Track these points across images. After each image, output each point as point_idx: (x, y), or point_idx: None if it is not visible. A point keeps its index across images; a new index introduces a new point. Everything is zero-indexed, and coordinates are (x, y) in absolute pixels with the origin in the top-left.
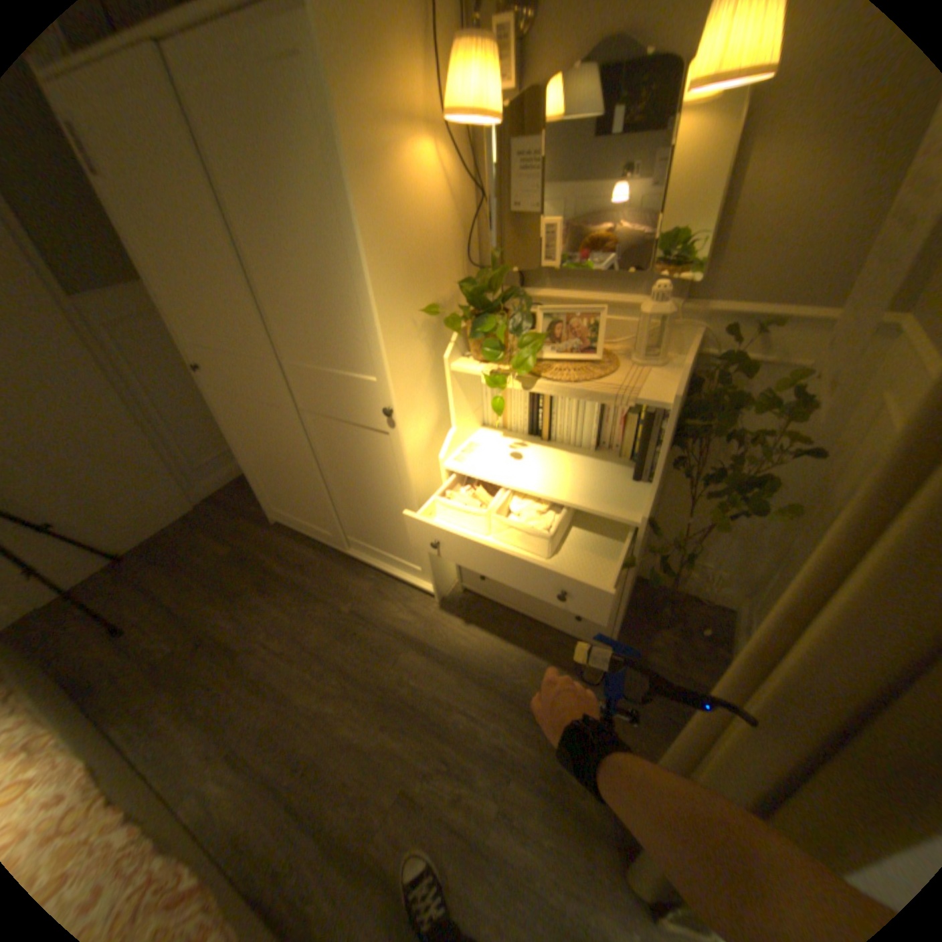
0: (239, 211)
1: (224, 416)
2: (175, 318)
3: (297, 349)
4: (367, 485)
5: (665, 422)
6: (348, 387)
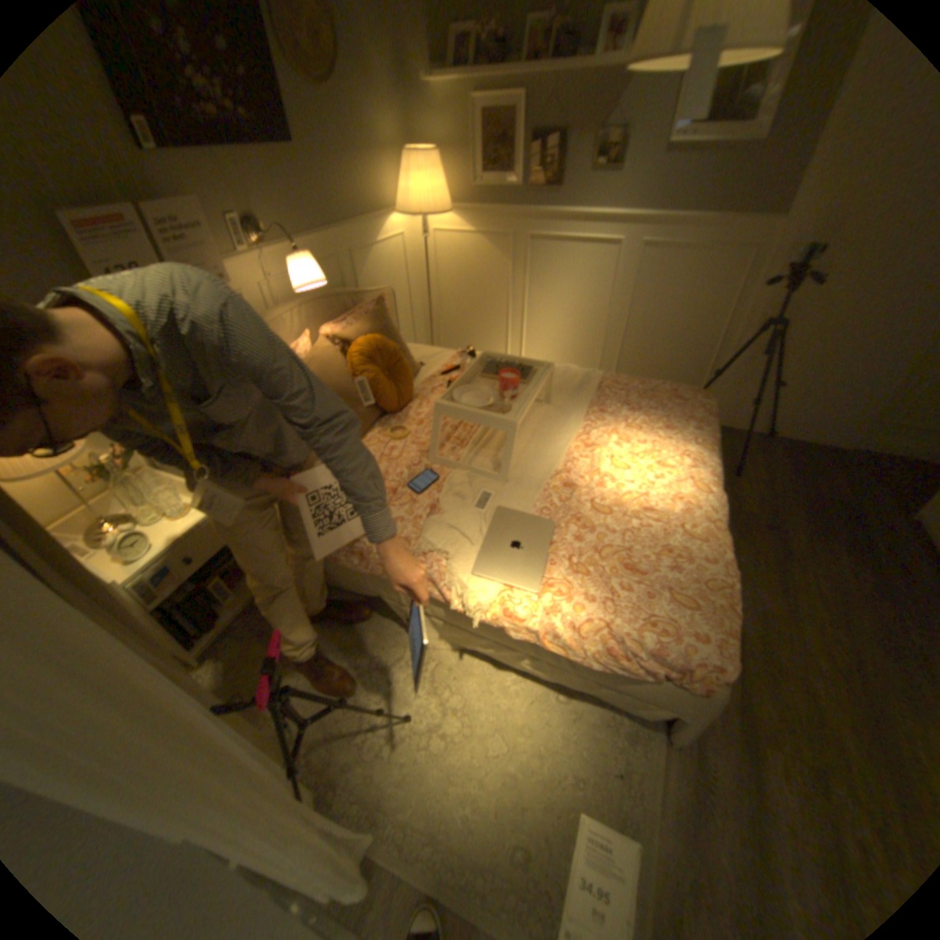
0: None
1: None
2: None
3: None
4: None
5: None
6: None
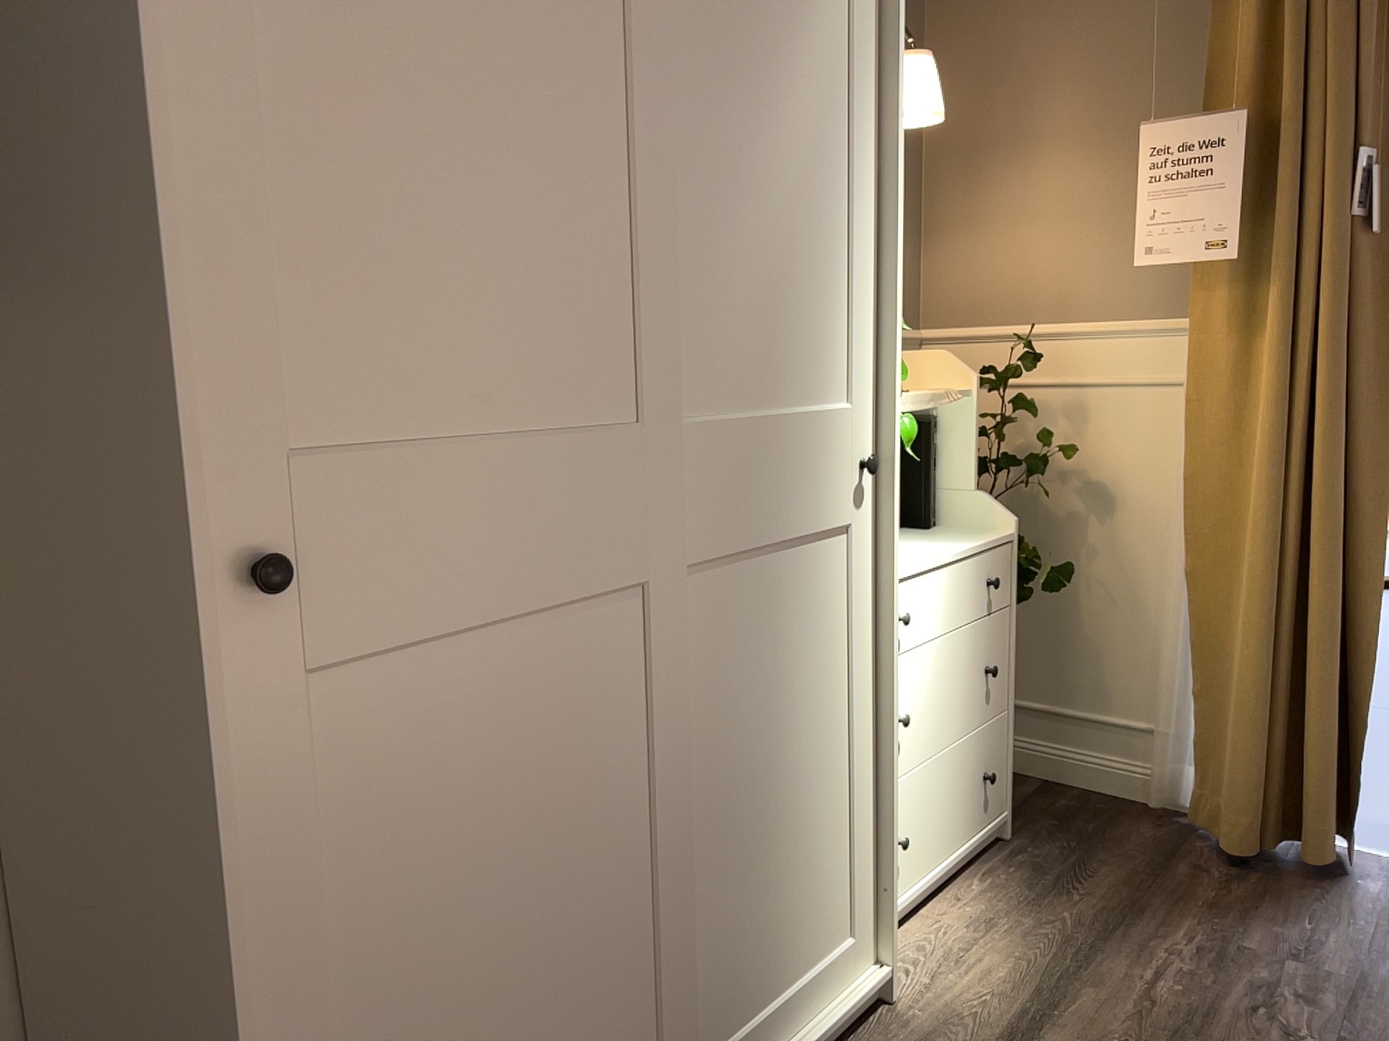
0: (690, 50)
1: (297, 823)
2: (262, 311)
3: (720, 369)
4: (787, 731)
5: (938, 433)
6: (809, 435)
